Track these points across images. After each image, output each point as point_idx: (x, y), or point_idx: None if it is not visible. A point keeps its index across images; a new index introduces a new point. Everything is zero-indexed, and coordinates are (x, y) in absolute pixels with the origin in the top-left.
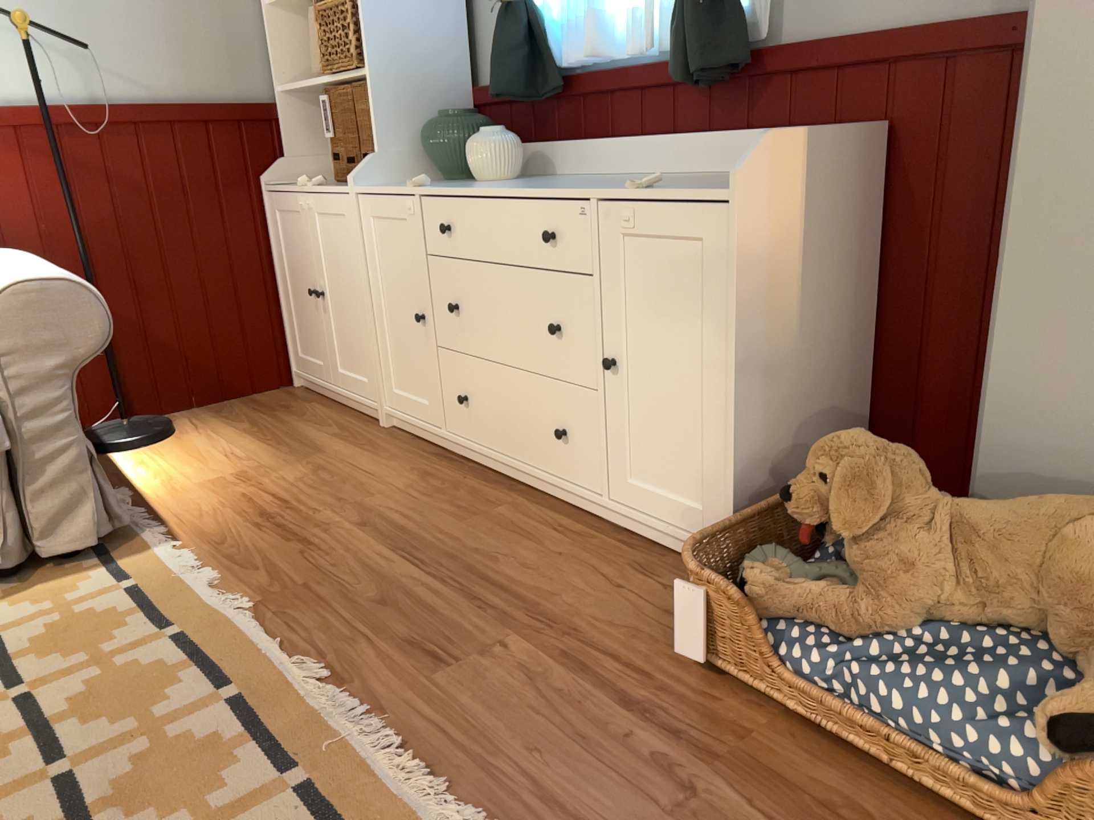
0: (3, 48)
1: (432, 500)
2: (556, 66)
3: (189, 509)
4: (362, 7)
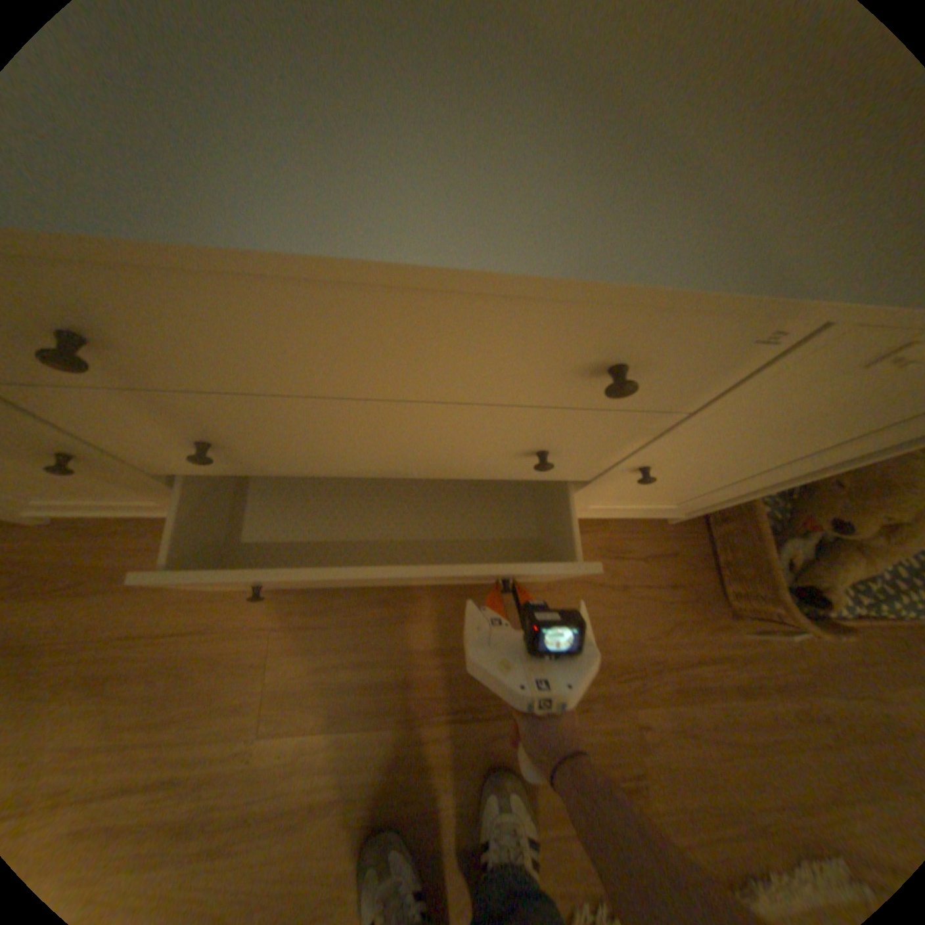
0: None
1: (343, 612)
2: None
3: None
4: None
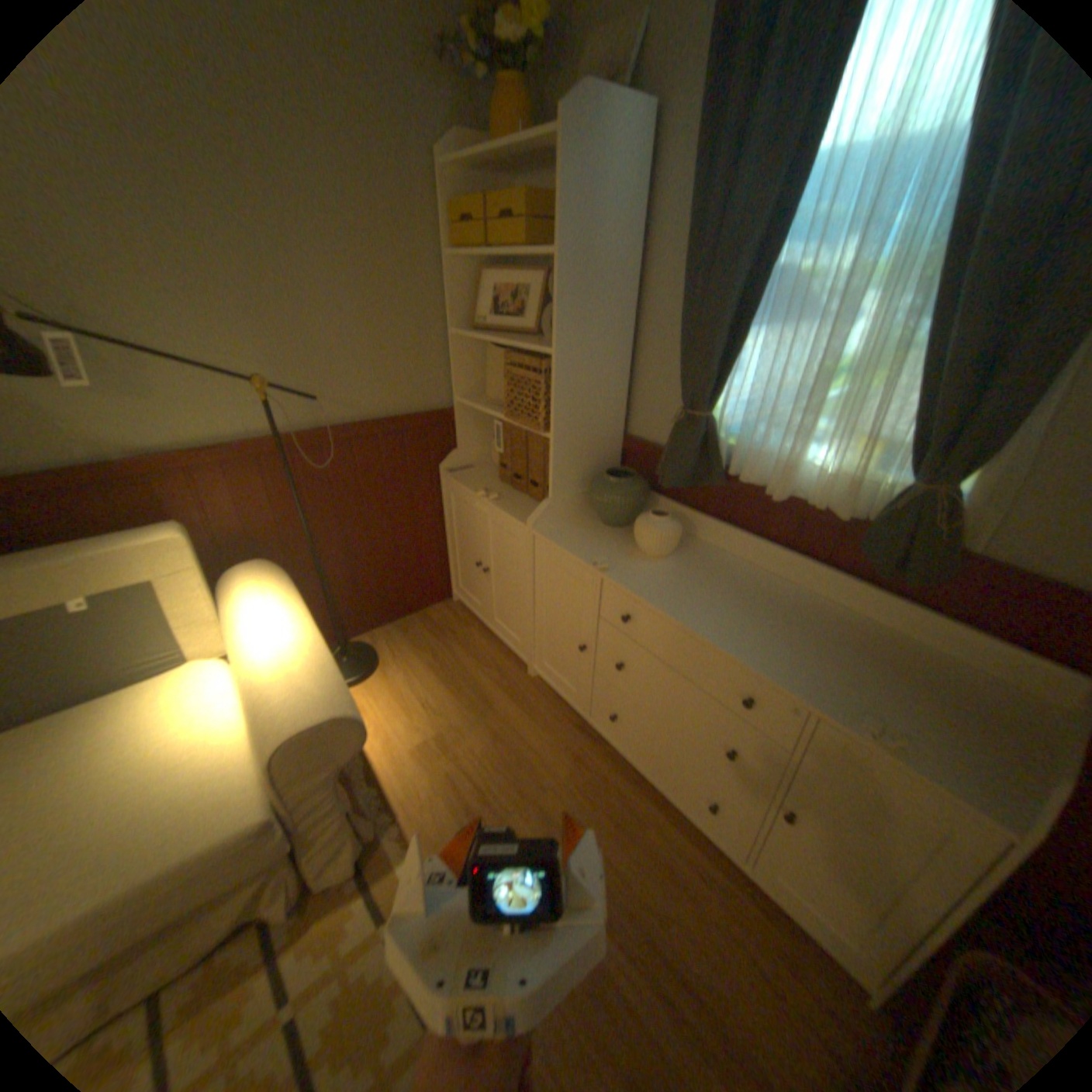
0: (239, 387)
1: (594, 808)
2: (727, 469)
3: (409, 794)
4: (557, 385)
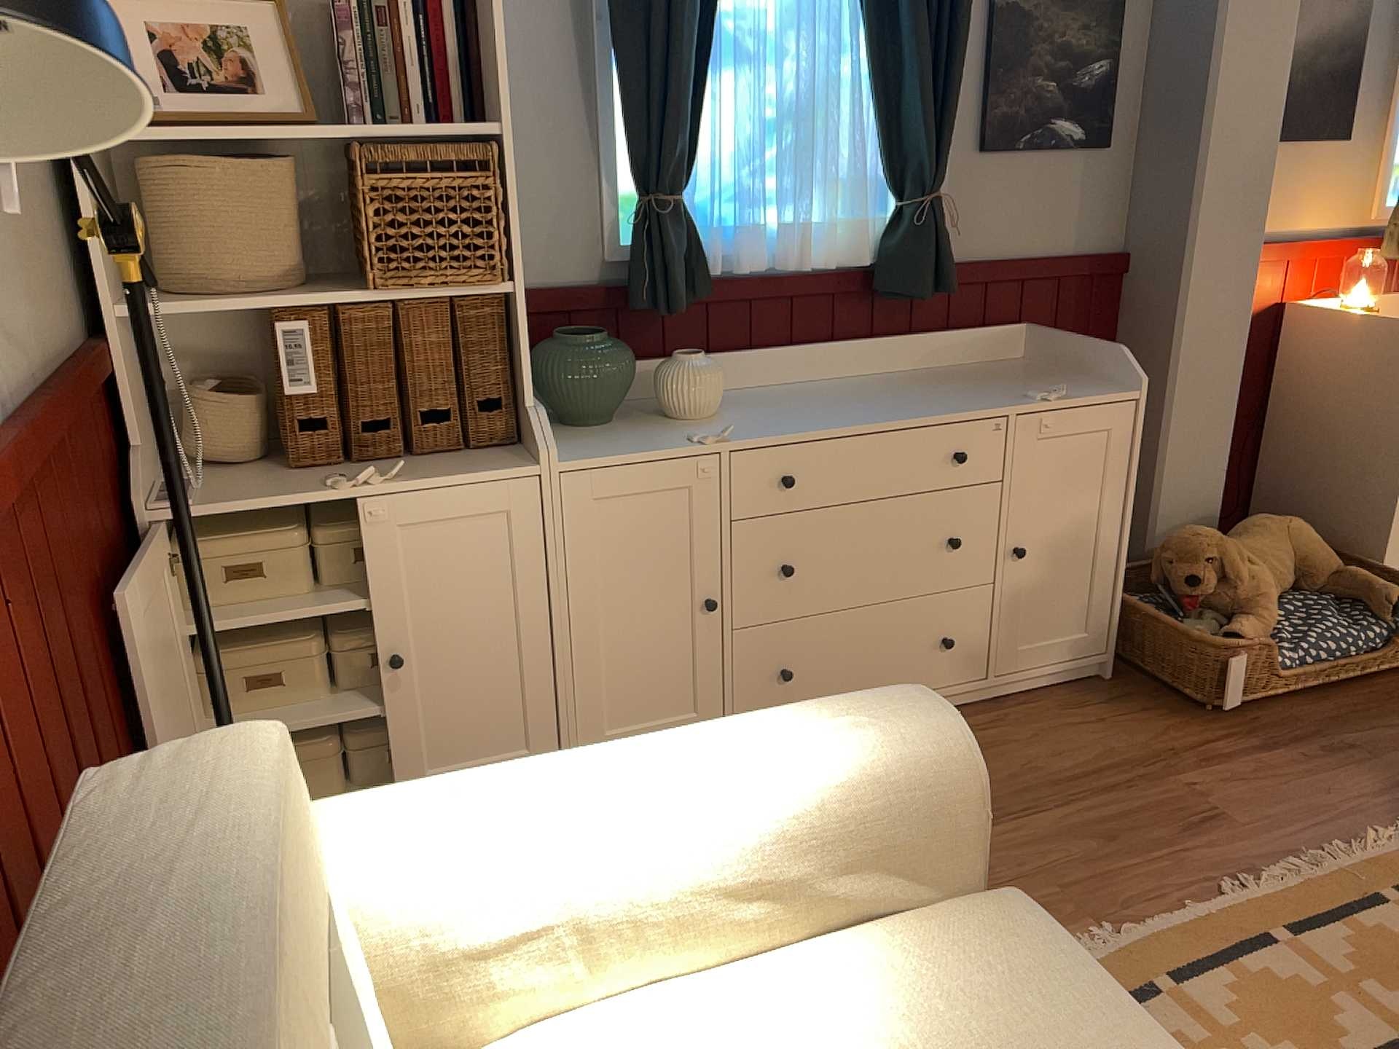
0: None
1: None
2: (707, 270)
3: None
4: (511, 186)
